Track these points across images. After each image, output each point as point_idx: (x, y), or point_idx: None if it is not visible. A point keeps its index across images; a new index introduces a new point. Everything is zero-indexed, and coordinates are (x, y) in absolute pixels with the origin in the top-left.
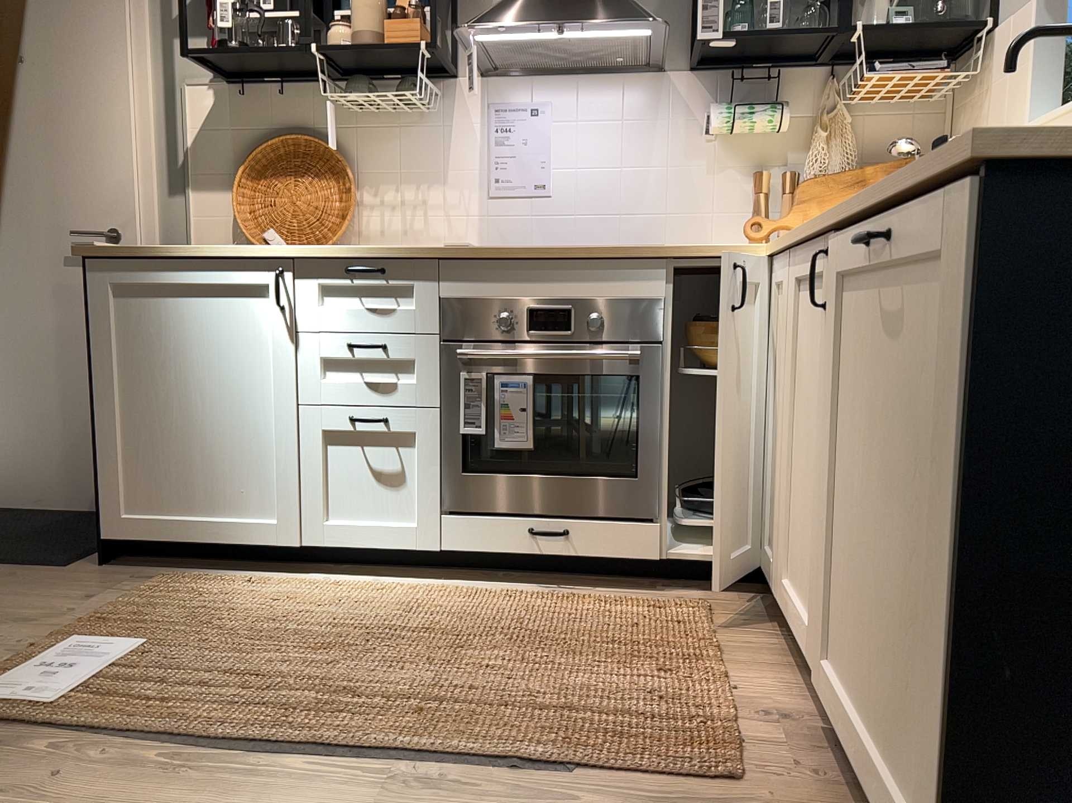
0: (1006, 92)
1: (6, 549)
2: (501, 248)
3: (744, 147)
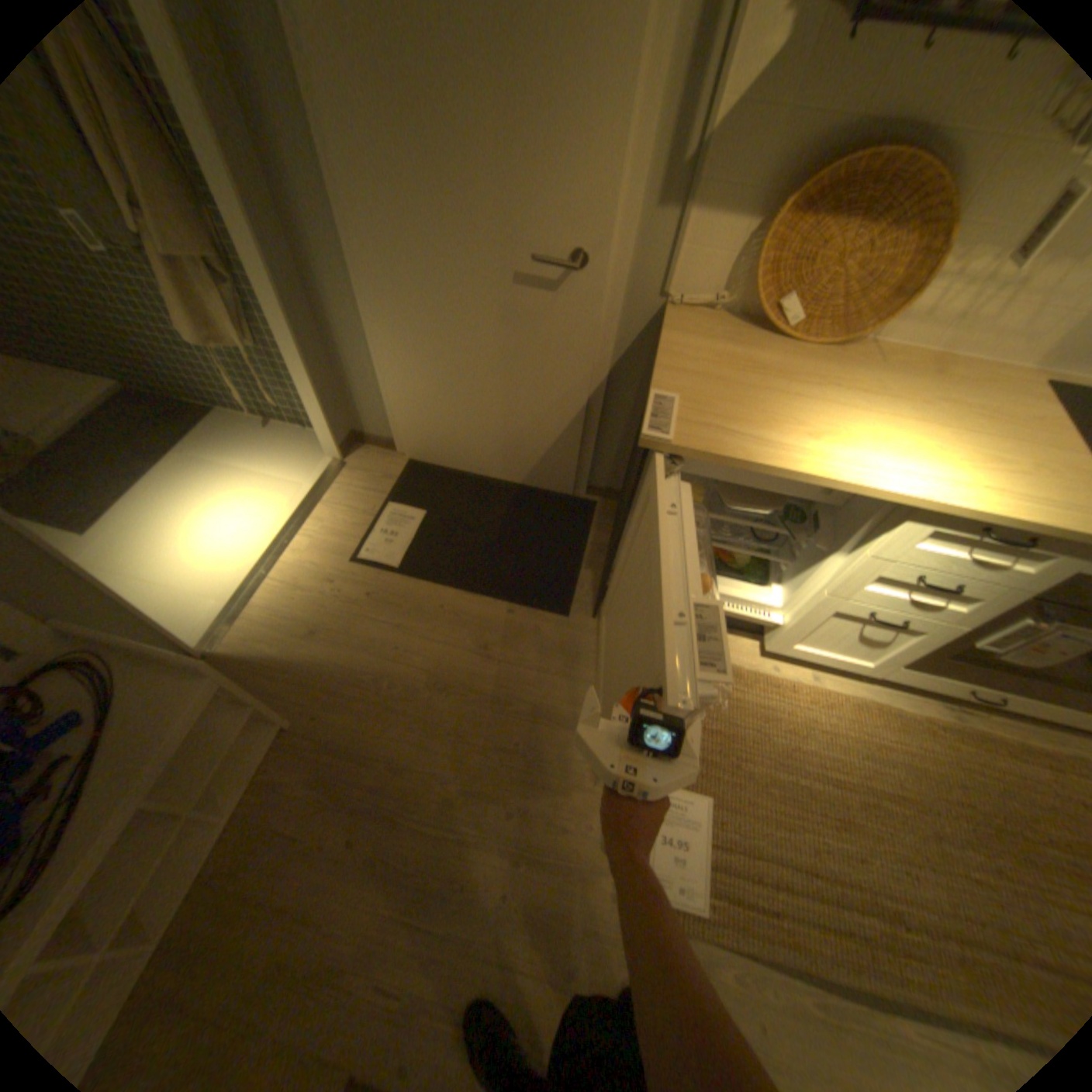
0: None
1: (505, 572)
2: None
3: None
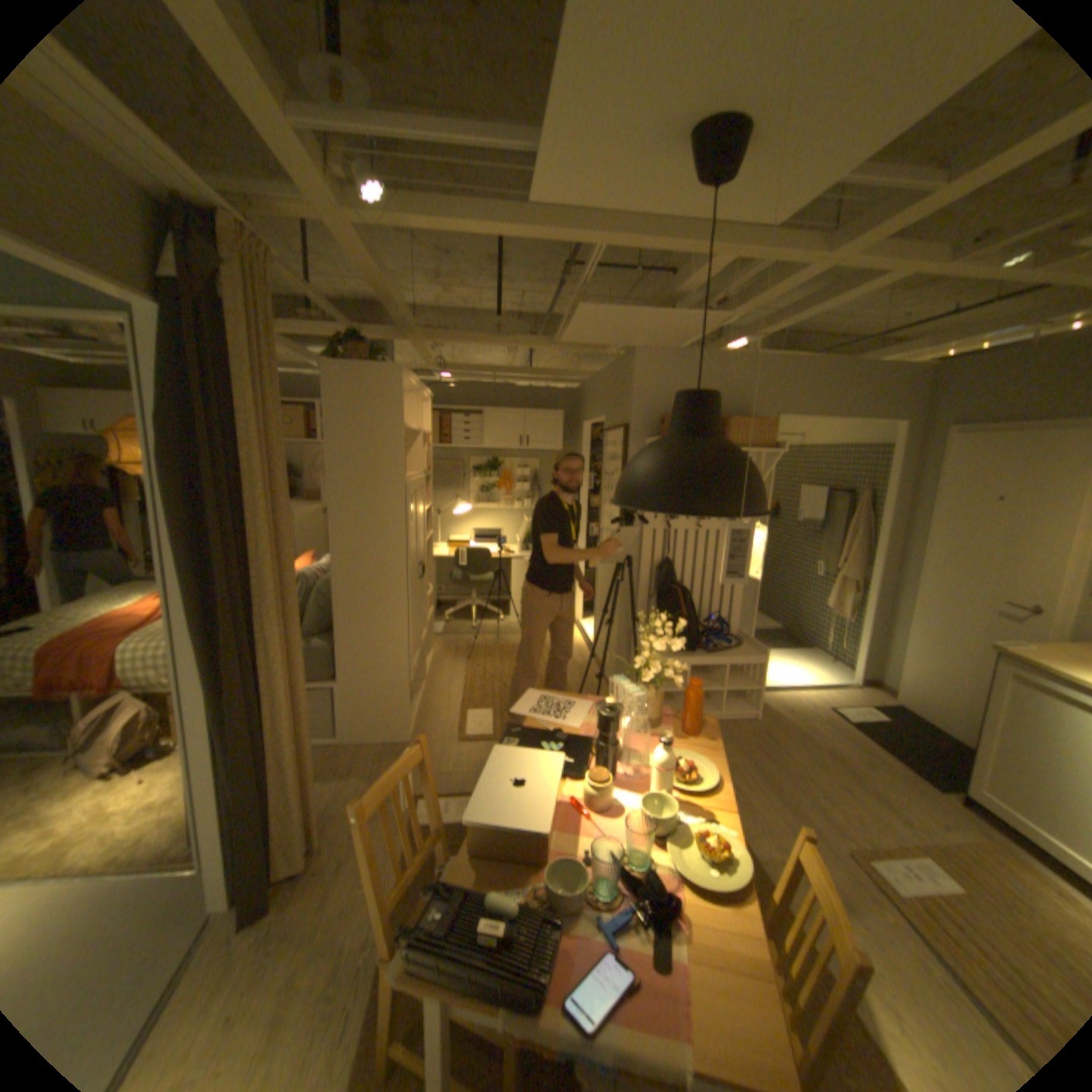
0: None
1: (917, 759)
2: None
3: None
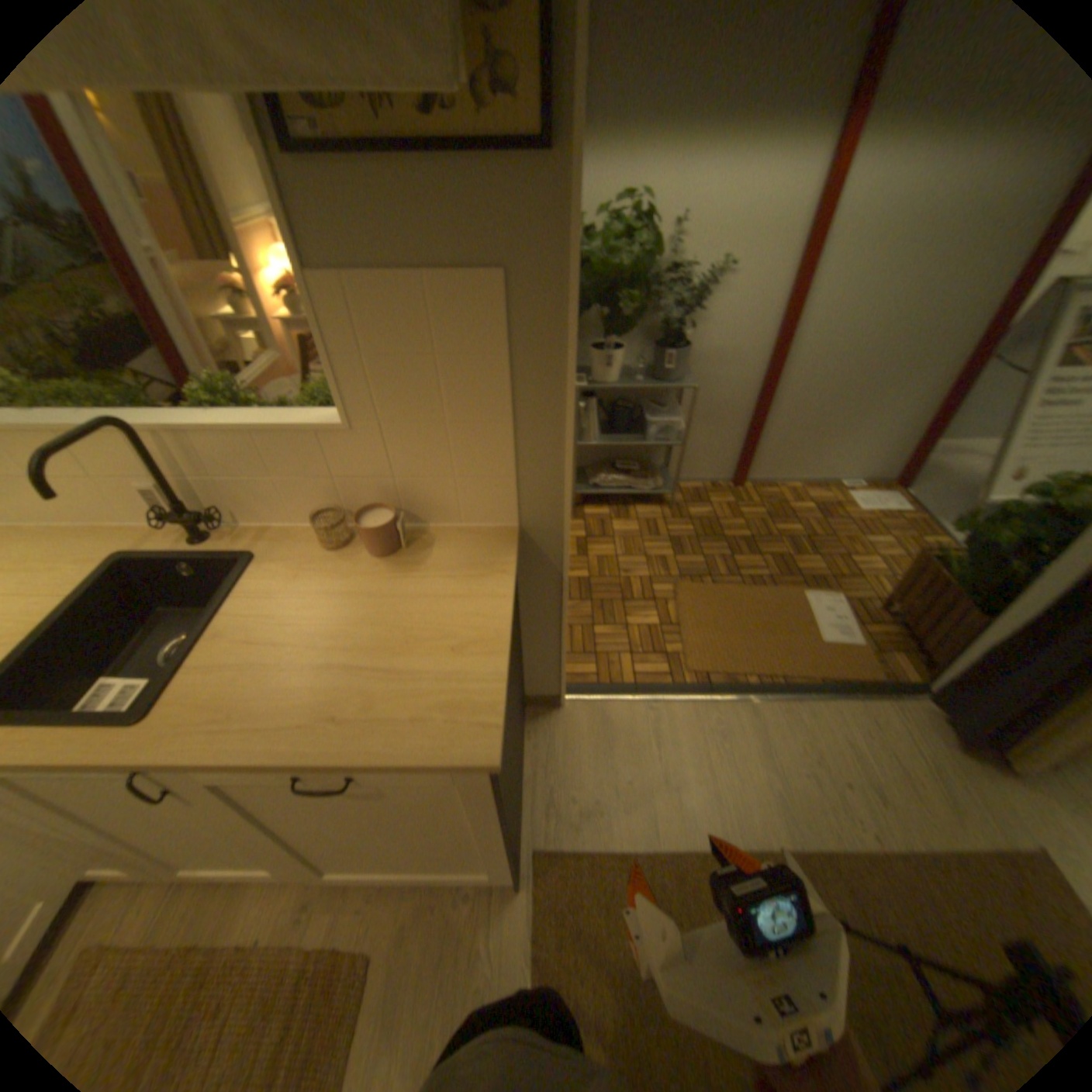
0: None
1: None
2: None
3: None
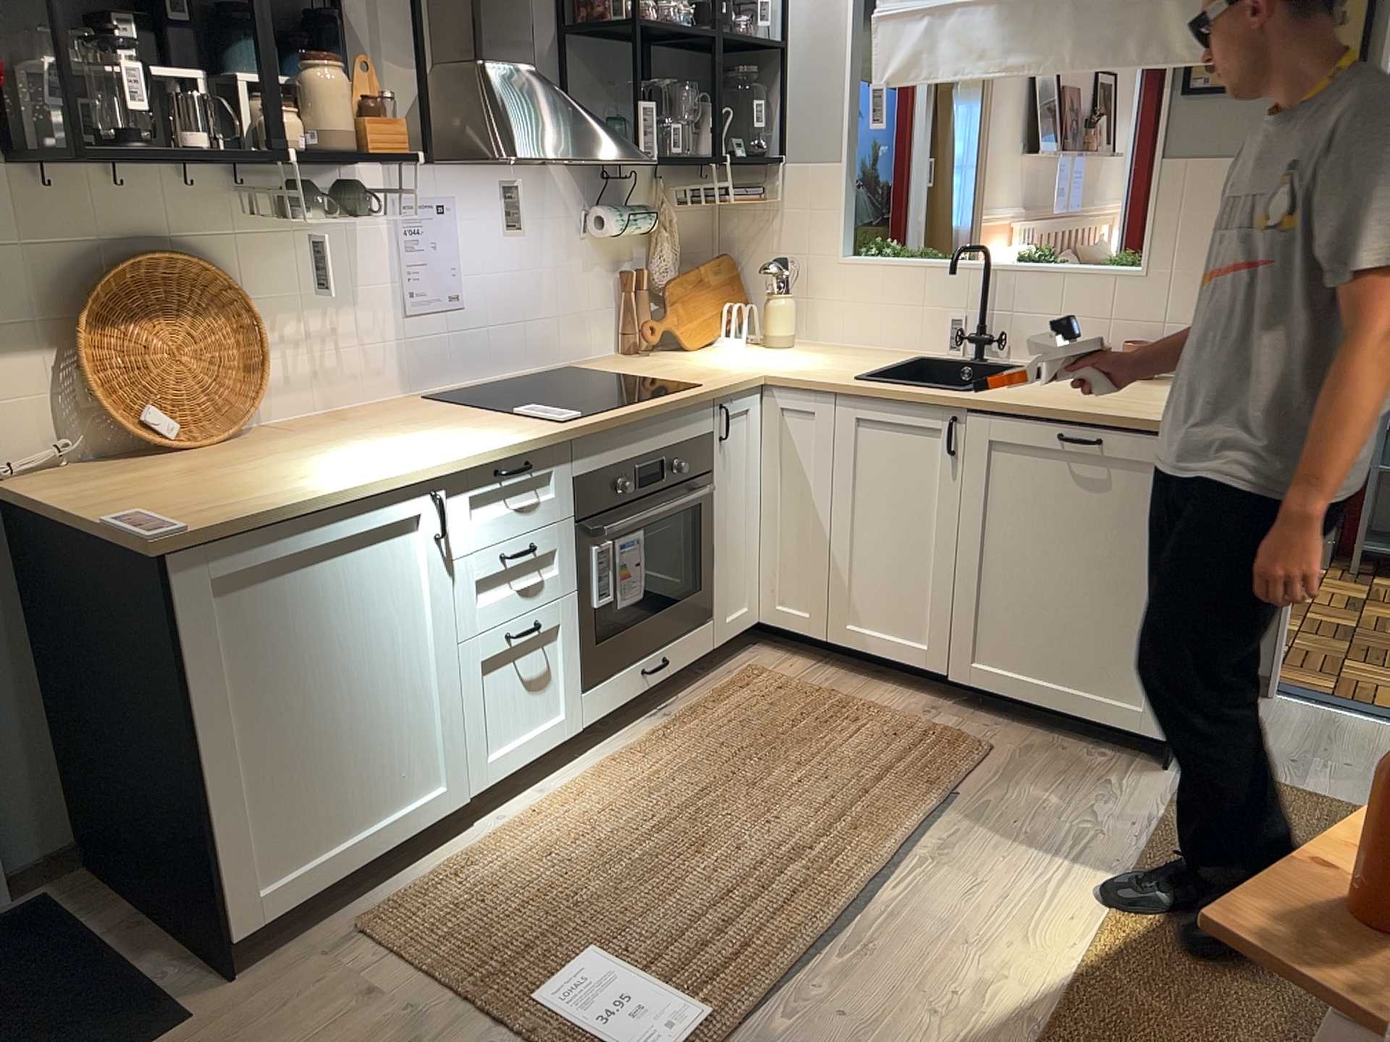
0: (812, 221)
1: None
2: (621, 415)
3: (608, 243)
